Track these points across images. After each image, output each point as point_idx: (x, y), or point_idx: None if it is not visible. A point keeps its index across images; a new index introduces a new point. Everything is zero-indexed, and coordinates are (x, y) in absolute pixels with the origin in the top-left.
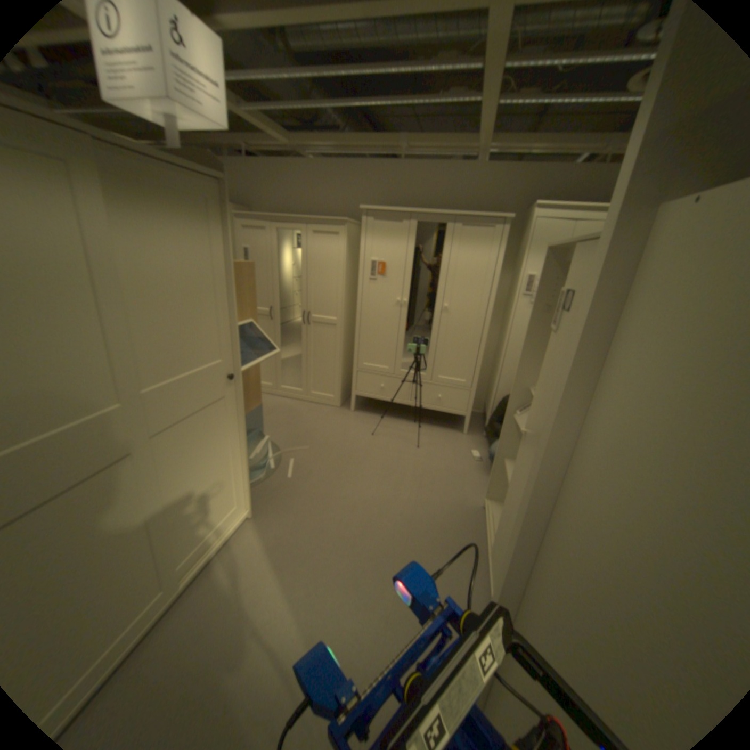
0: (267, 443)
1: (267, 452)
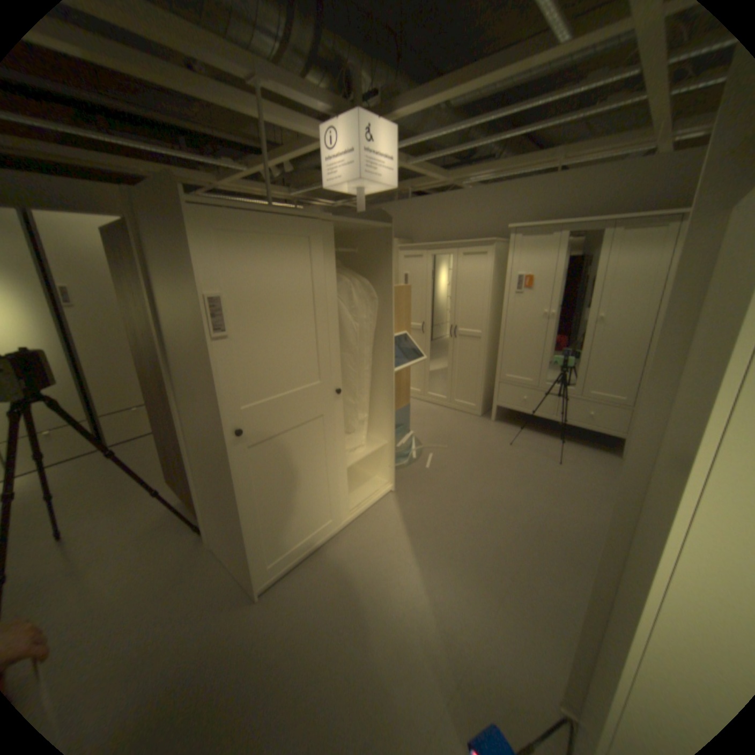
0: (411, 437)
1: (410, 444)
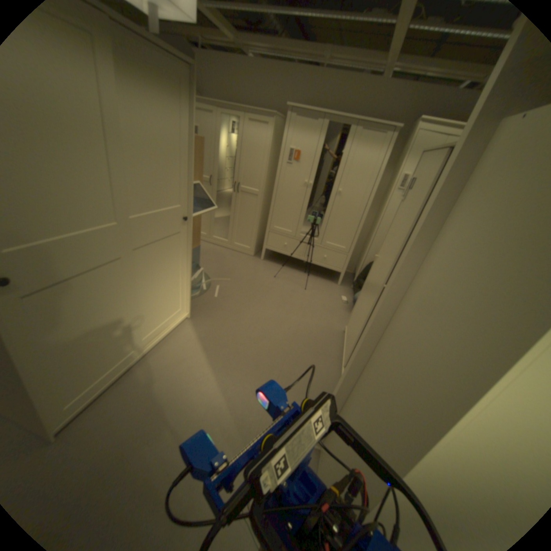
0: (202, 272)
1: (202, 278)
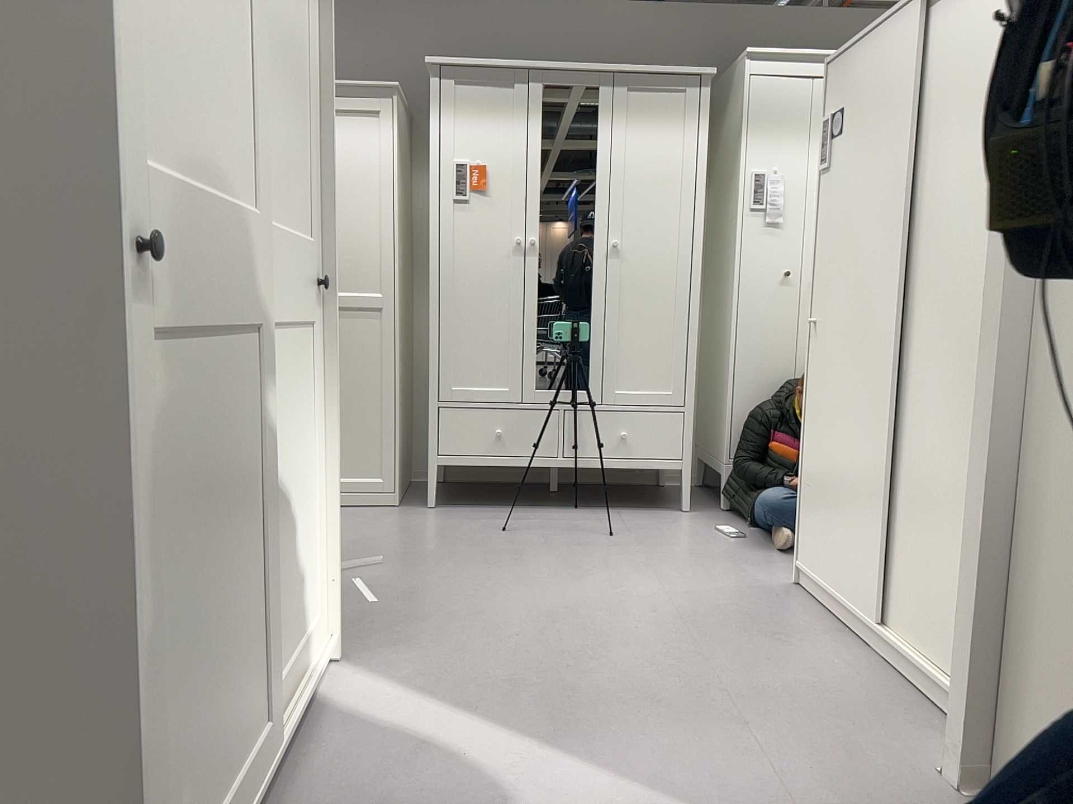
0: None
1: None
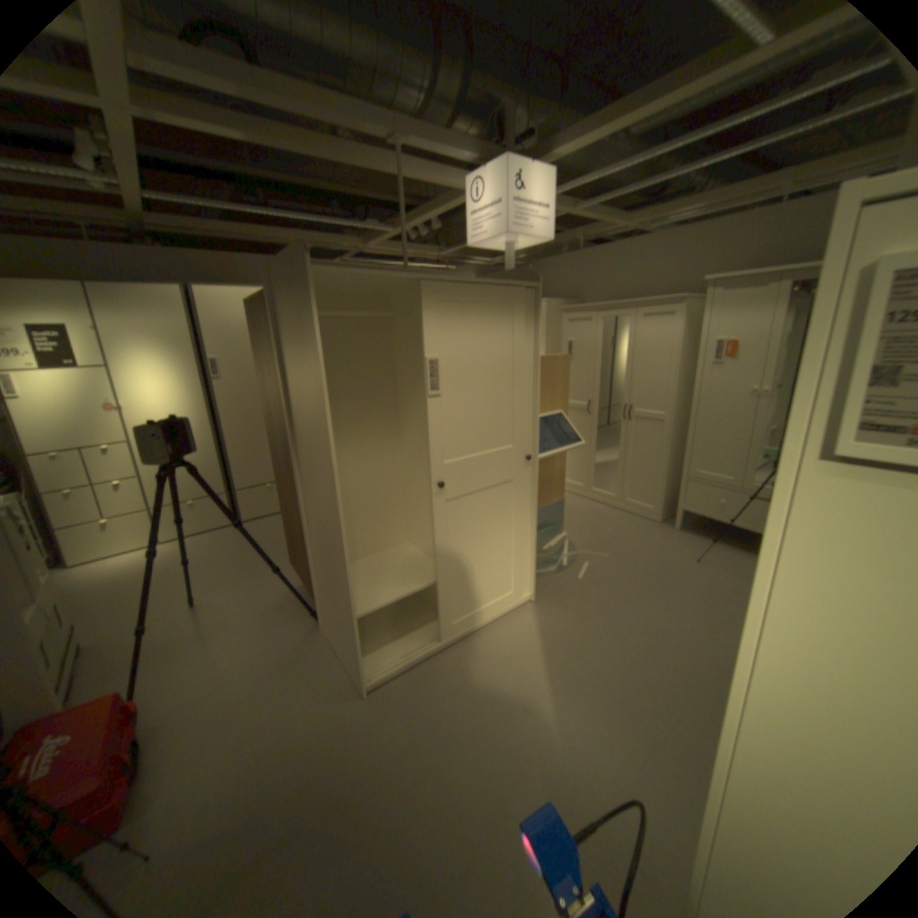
0: (563, 540)
1: (560, 548)
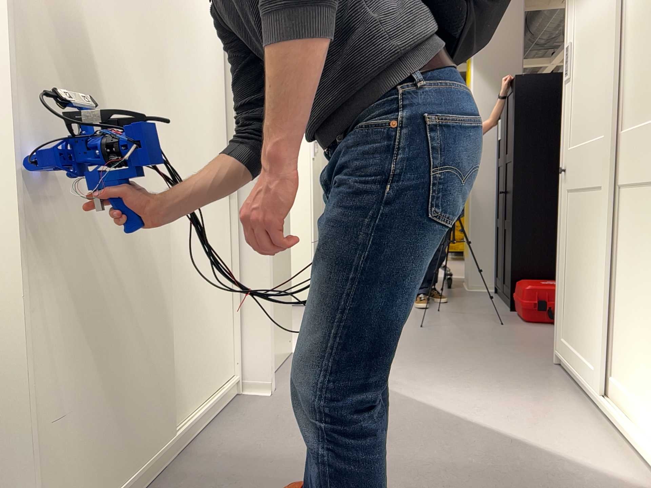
0: None
1: None
